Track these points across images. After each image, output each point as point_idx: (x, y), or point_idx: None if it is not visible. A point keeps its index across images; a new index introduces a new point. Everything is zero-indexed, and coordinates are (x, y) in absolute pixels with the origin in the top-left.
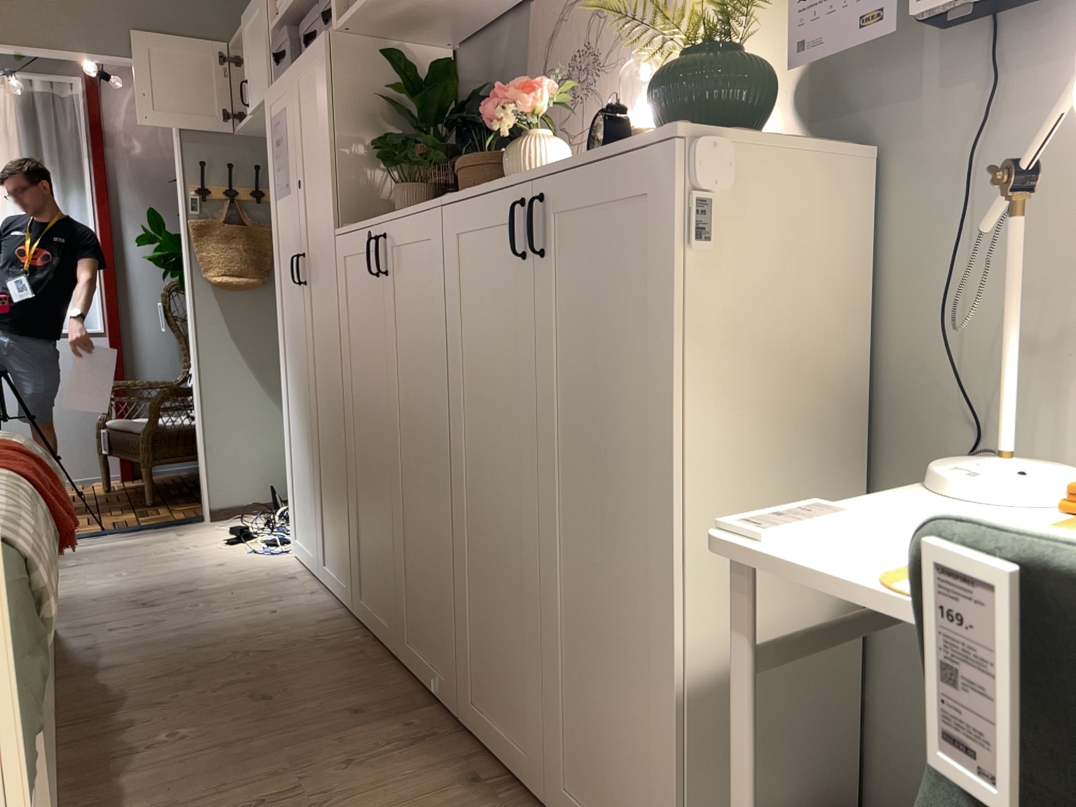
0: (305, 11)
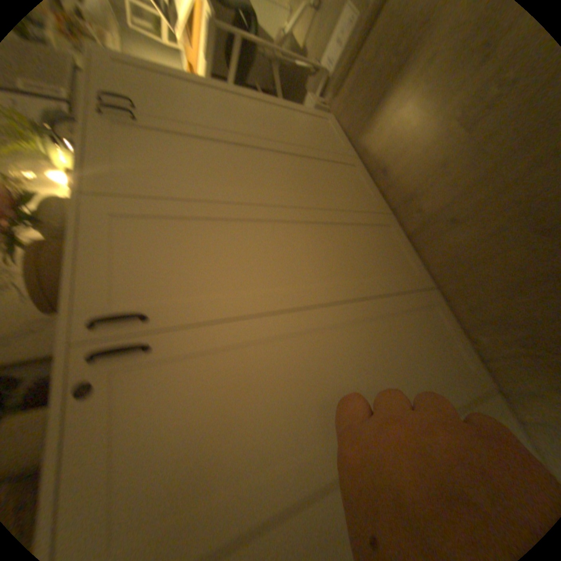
0: None
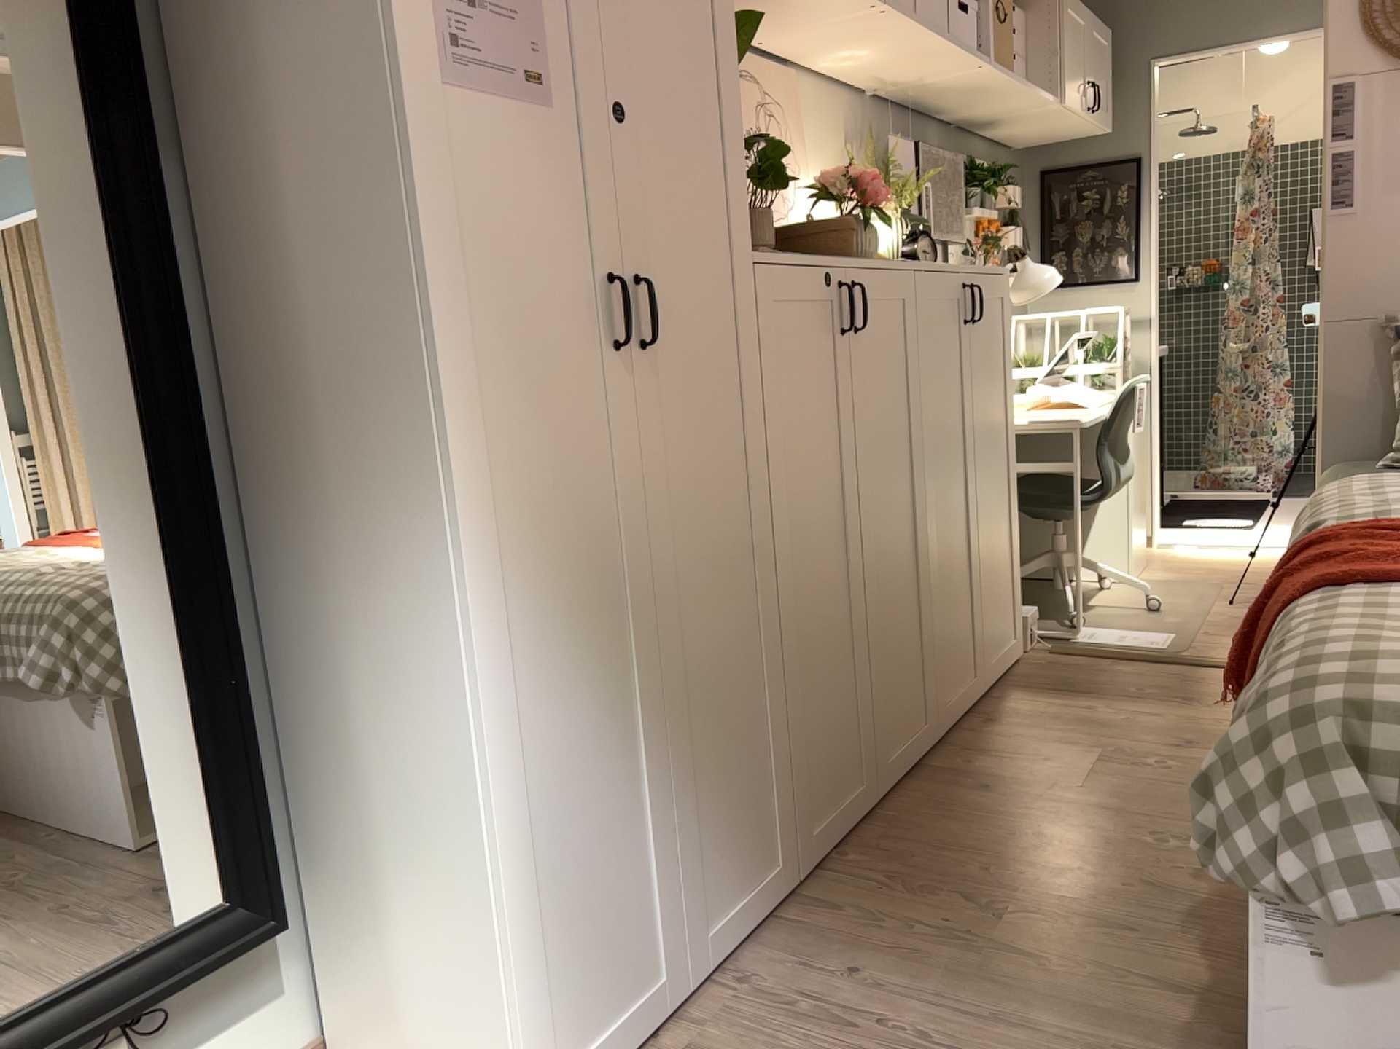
0: None
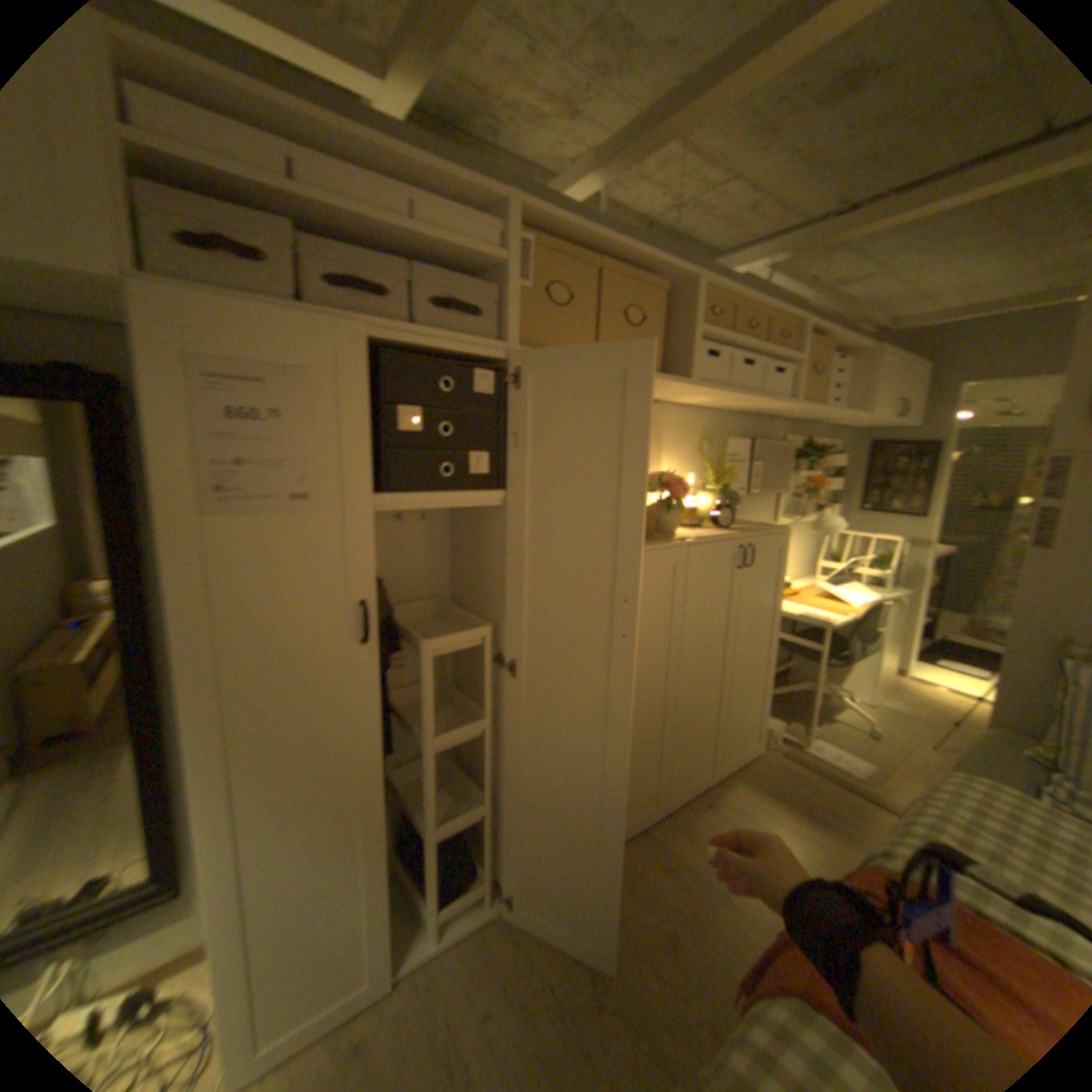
0: (285, 205)
